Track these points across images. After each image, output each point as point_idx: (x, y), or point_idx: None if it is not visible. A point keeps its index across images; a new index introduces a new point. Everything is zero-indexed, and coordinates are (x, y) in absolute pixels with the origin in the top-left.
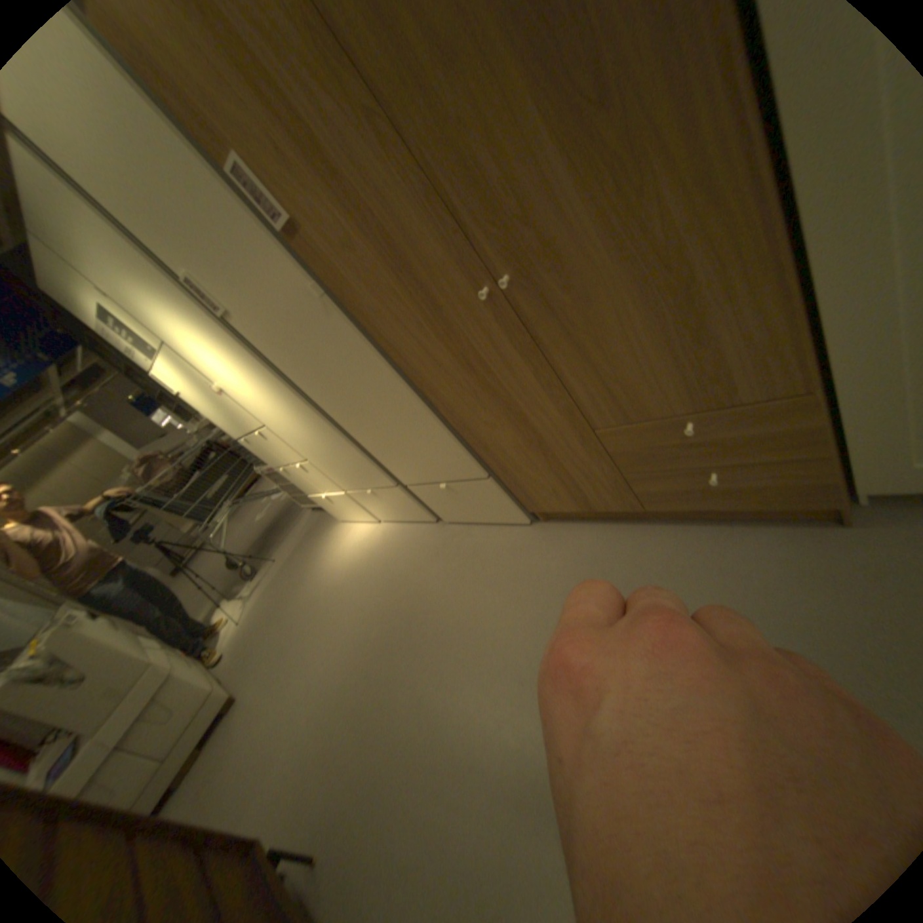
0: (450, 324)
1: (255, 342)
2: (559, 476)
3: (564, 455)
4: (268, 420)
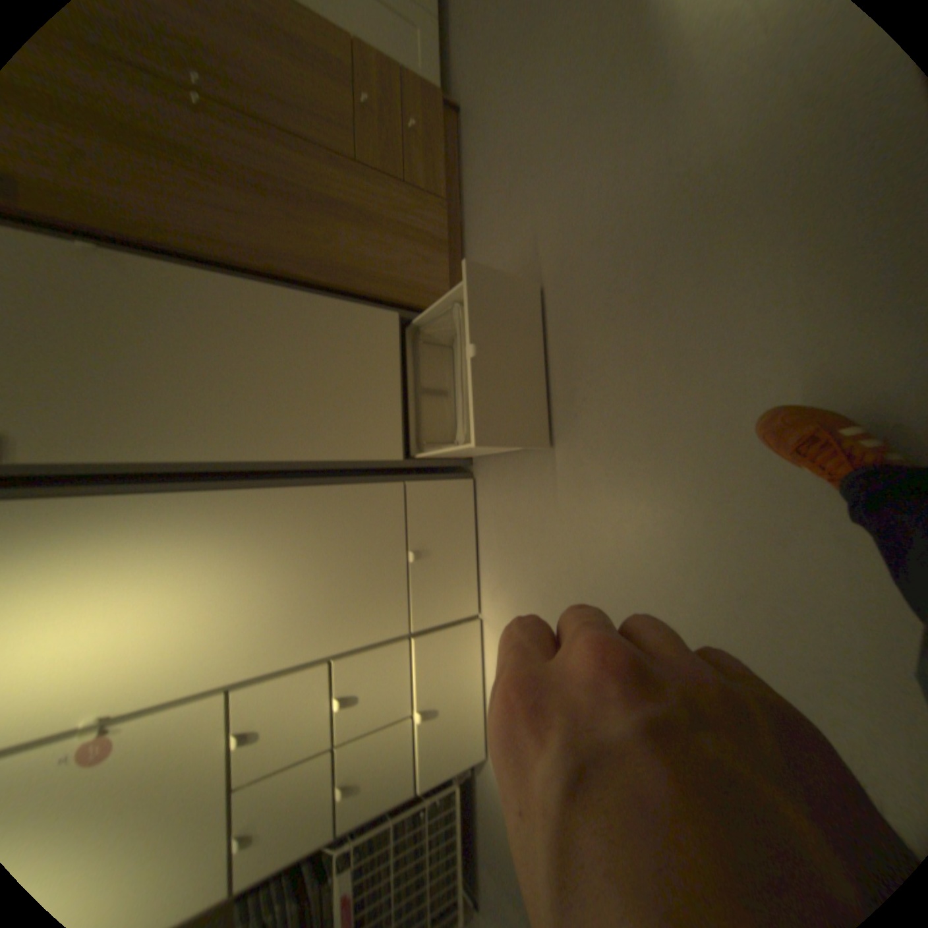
0: (211, 160)
1: (80, 458)
2: (404, 234)
3: (380, 206)
4: (222, 662)
